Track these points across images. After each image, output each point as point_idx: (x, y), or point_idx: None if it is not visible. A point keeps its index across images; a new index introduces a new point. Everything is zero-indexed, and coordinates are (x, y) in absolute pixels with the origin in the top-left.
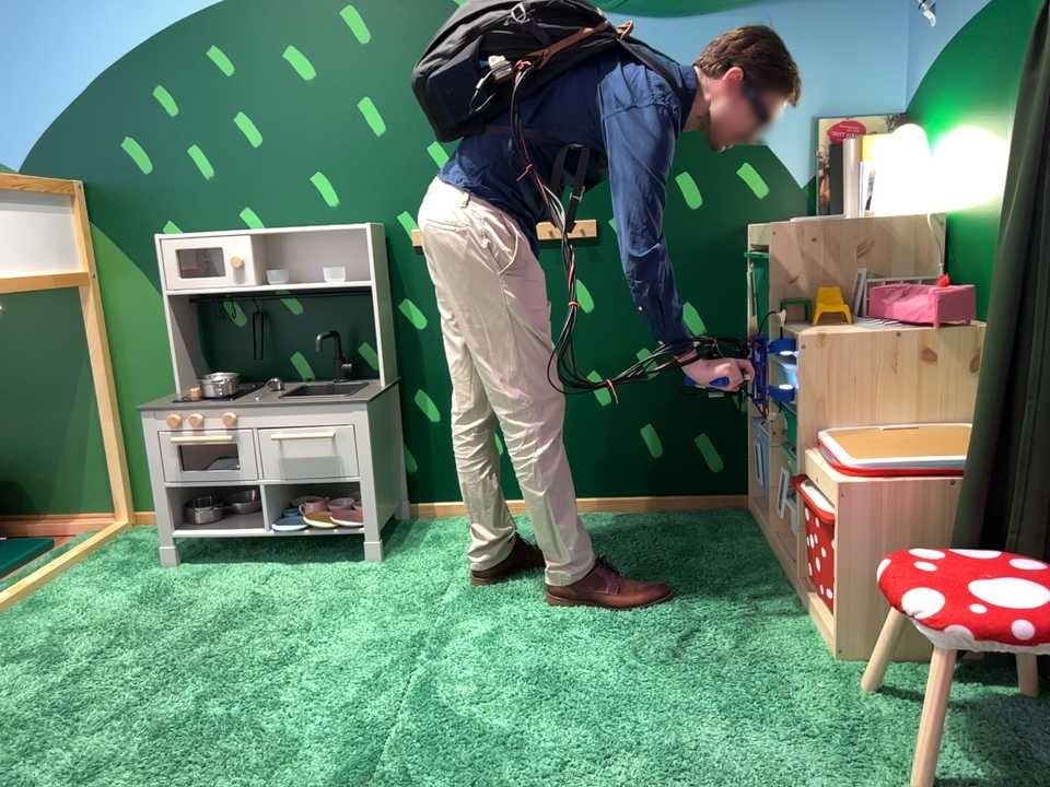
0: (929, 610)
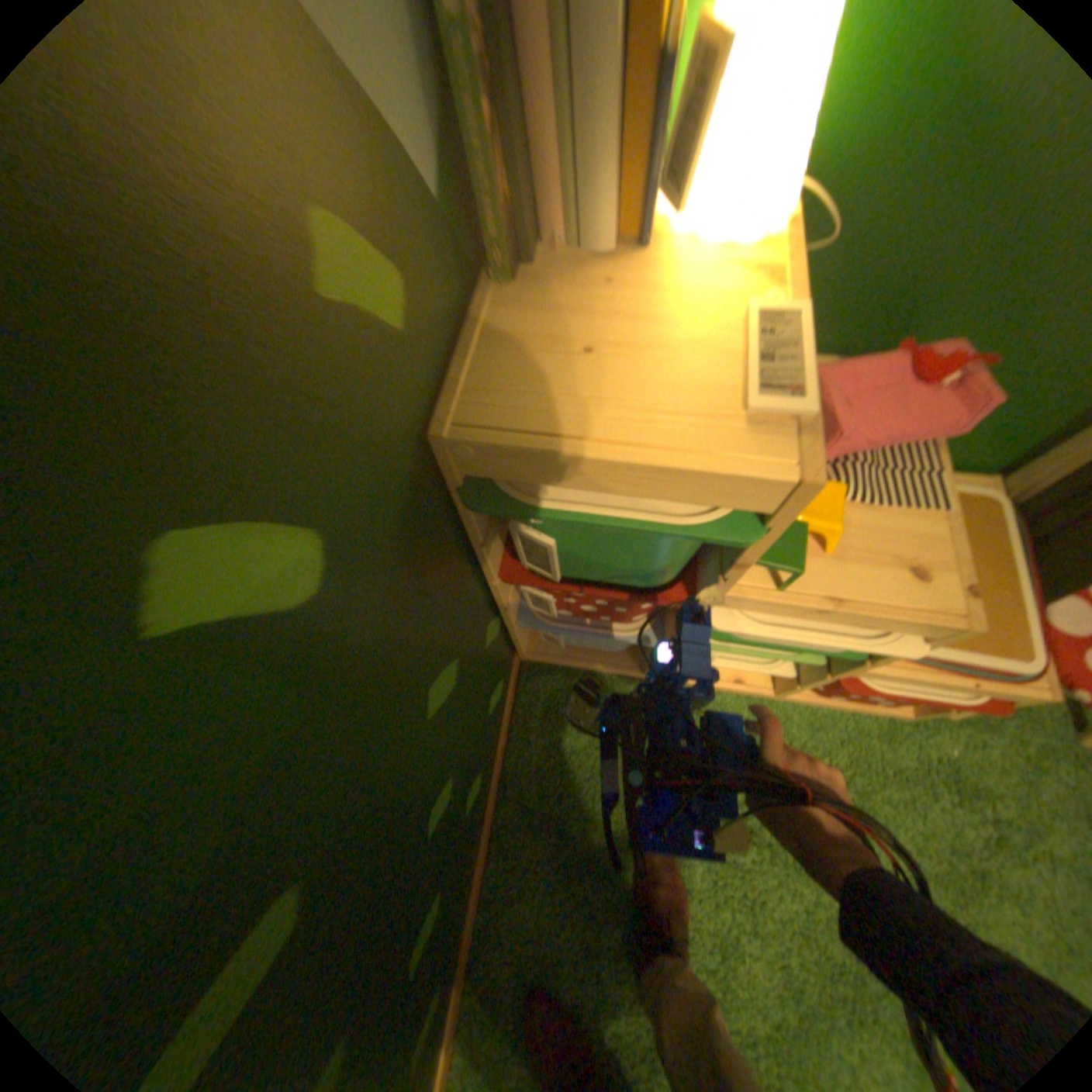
0: None
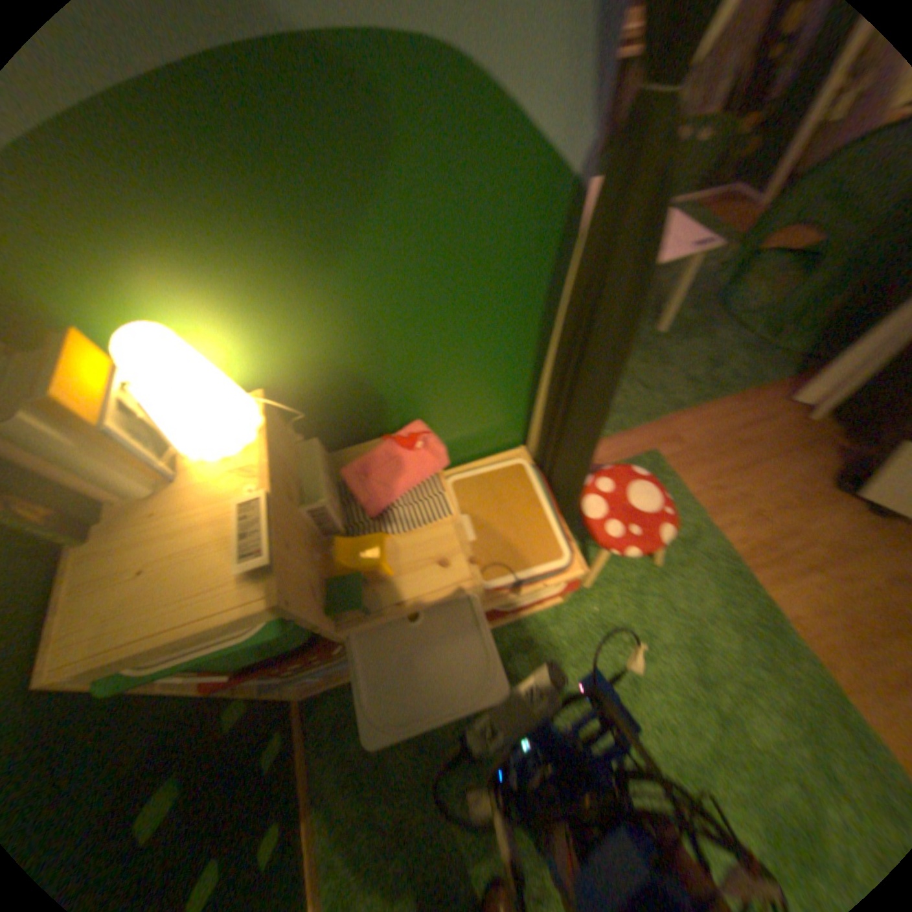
0: (673, 533)
